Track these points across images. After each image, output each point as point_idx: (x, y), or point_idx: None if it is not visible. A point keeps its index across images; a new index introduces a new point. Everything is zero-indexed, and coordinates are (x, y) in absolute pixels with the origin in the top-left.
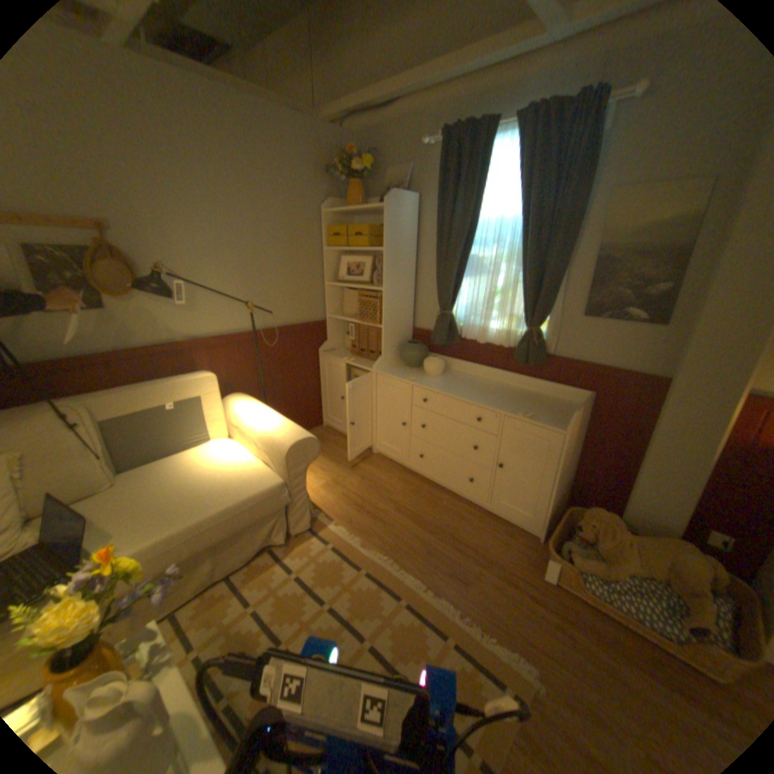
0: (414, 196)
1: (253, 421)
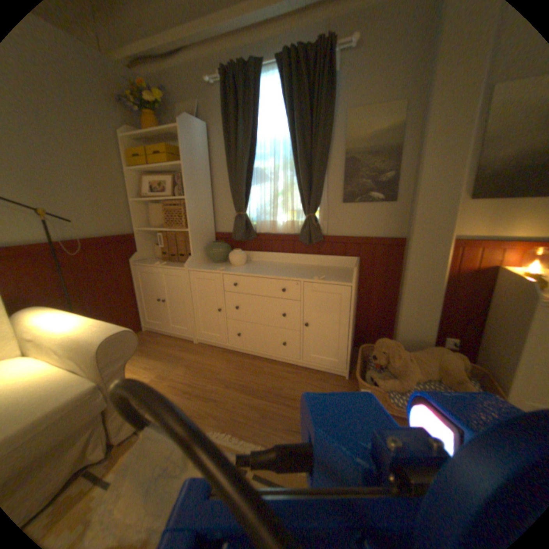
0: (202, 123)
1: (53, 328)
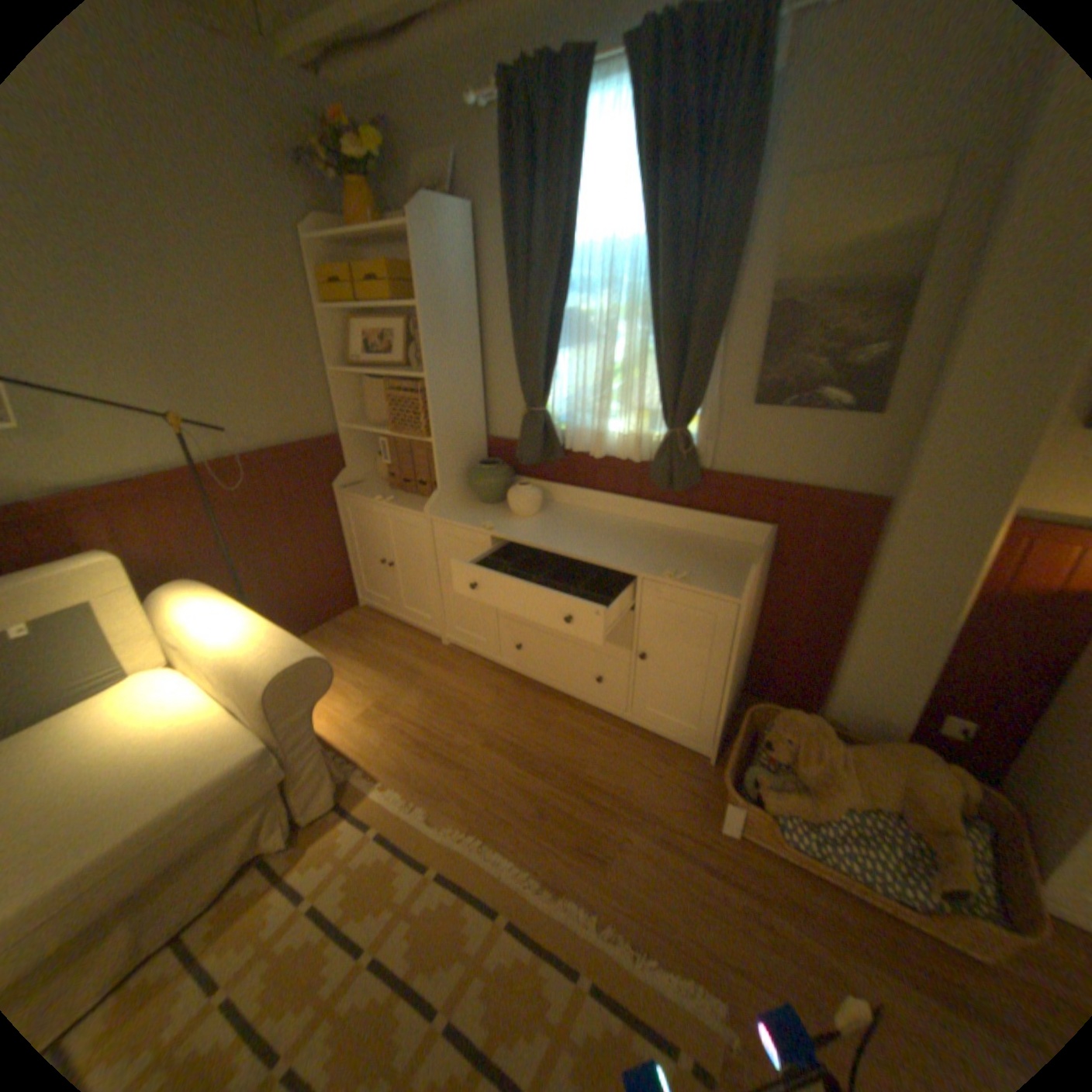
0: (463, 205)
1: (203, 634)
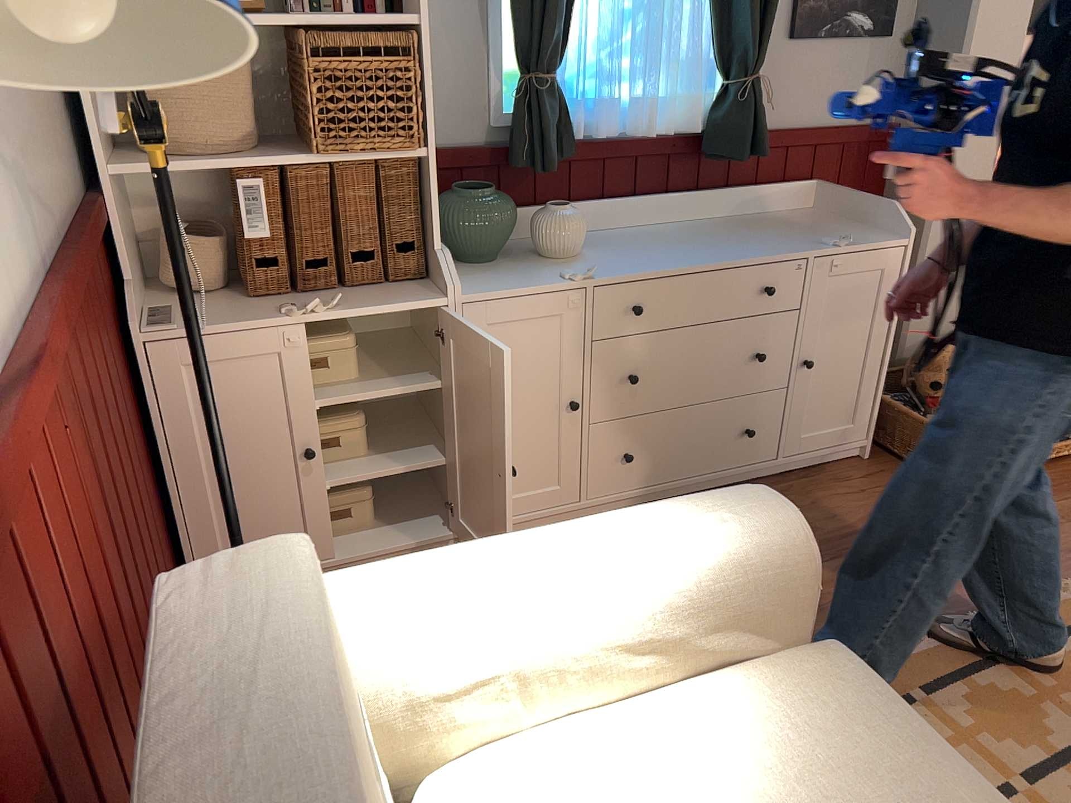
0: None
1: (559, 593)
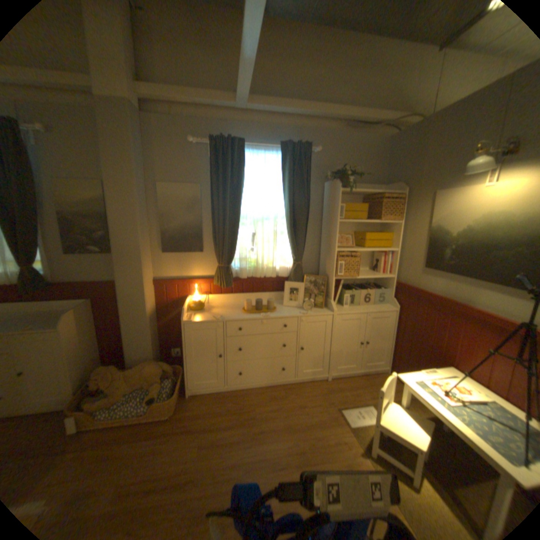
0: None
1: None
